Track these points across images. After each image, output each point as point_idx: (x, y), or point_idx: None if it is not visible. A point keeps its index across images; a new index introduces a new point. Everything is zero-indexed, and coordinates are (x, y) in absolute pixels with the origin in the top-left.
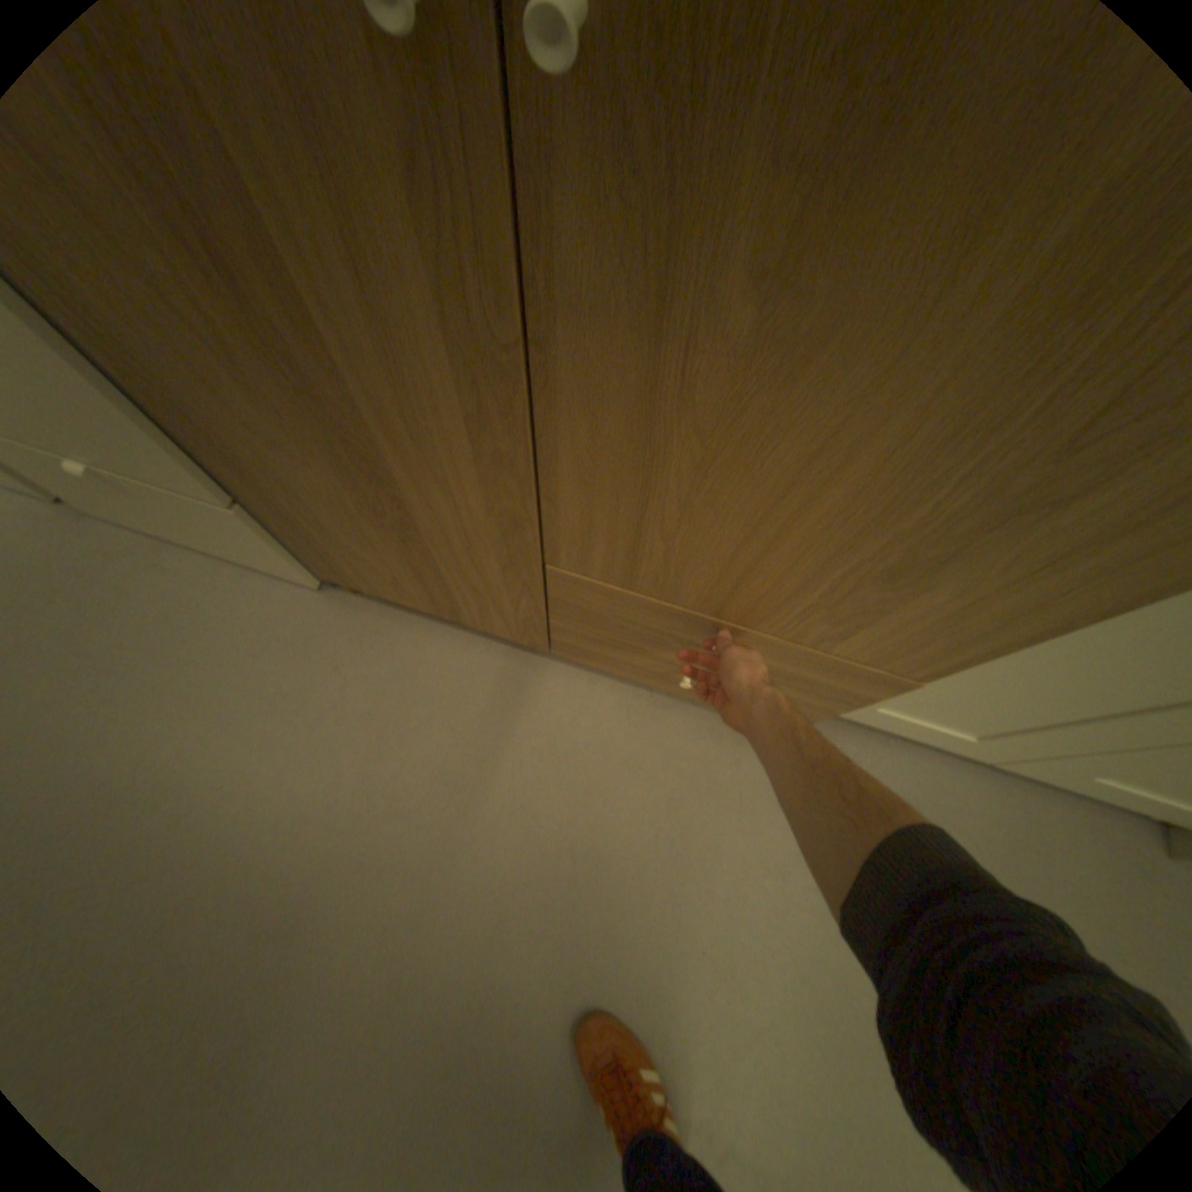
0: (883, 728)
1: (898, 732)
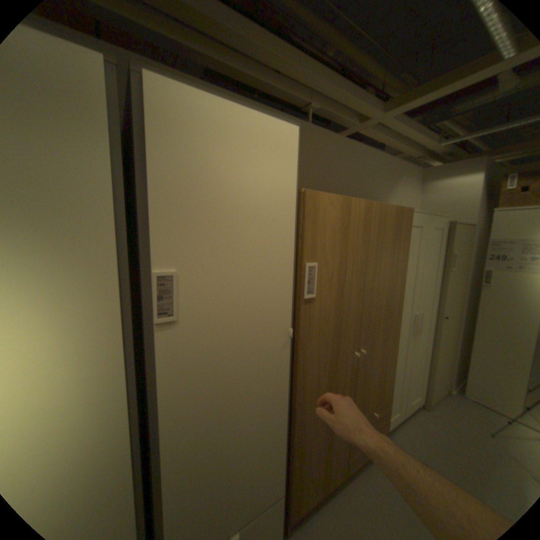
0: (391, 430)
1: (393, 428)
